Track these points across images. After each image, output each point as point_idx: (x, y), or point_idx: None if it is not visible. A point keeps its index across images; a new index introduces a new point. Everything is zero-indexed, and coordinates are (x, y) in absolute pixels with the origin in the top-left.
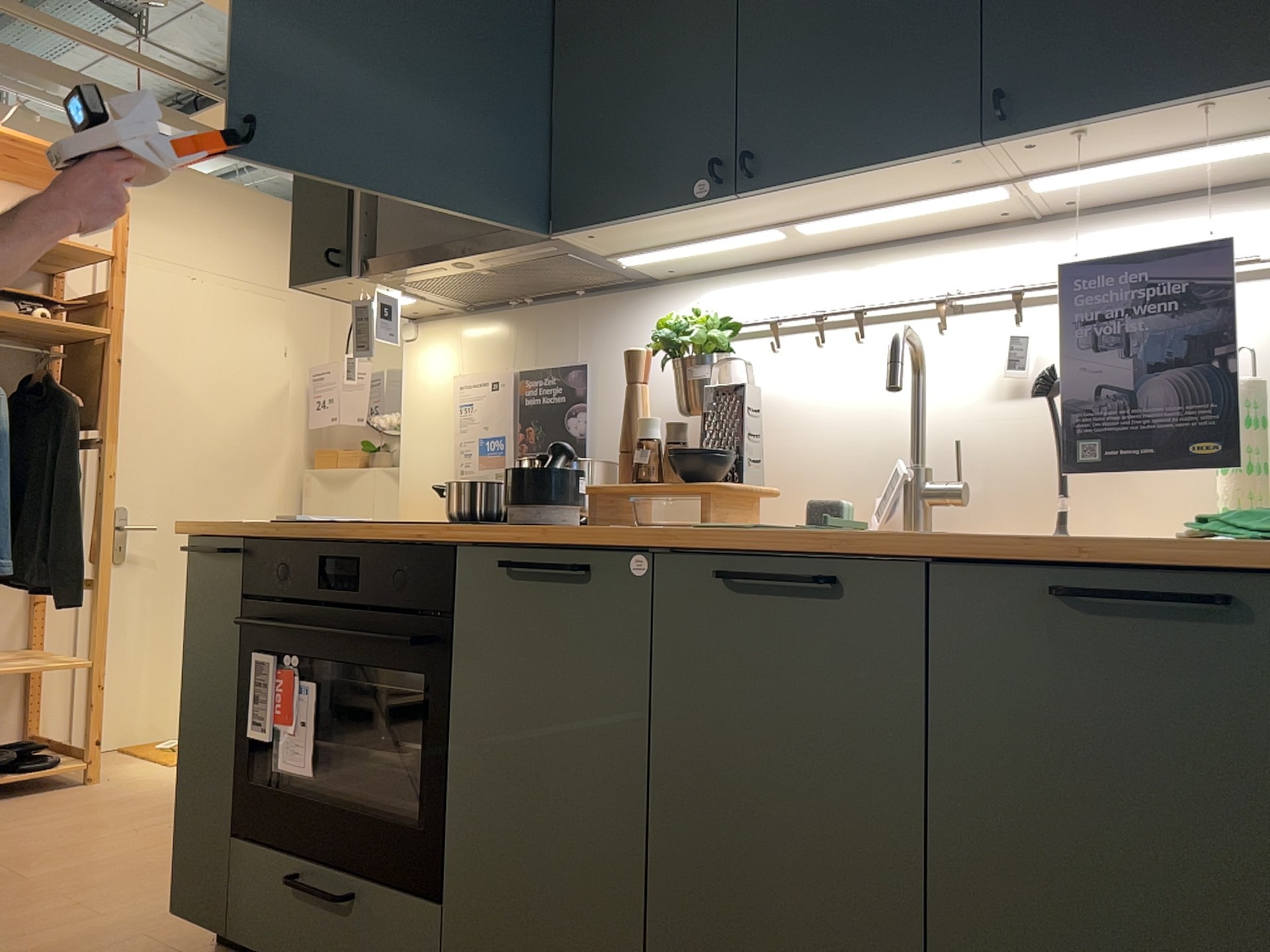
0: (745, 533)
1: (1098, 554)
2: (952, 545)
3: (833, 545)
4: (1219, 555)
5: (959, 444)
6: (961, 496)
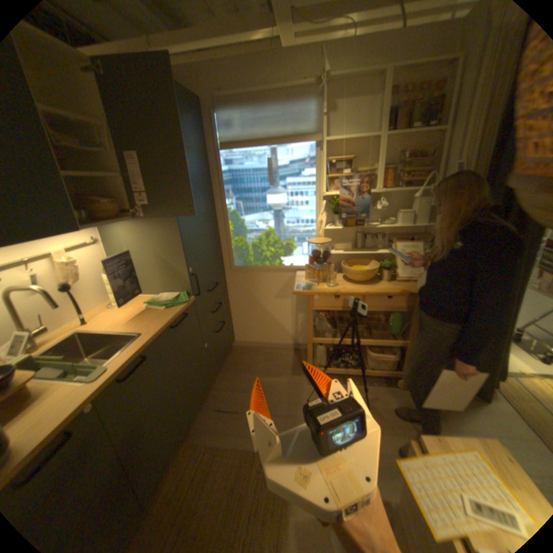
0: (112, 367)
1: (174, 318)
2: (159, 332)
3: (140, 350)
4: (180, 309)
5: (41, 315)
6: (43, 330)
